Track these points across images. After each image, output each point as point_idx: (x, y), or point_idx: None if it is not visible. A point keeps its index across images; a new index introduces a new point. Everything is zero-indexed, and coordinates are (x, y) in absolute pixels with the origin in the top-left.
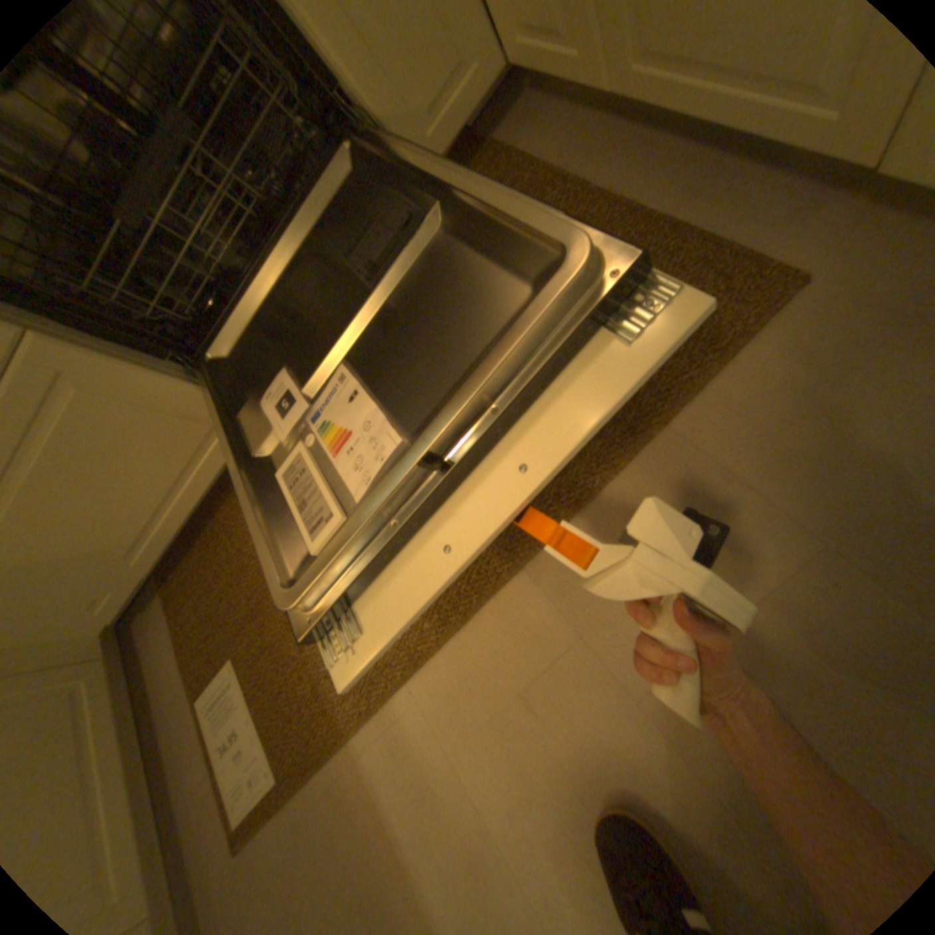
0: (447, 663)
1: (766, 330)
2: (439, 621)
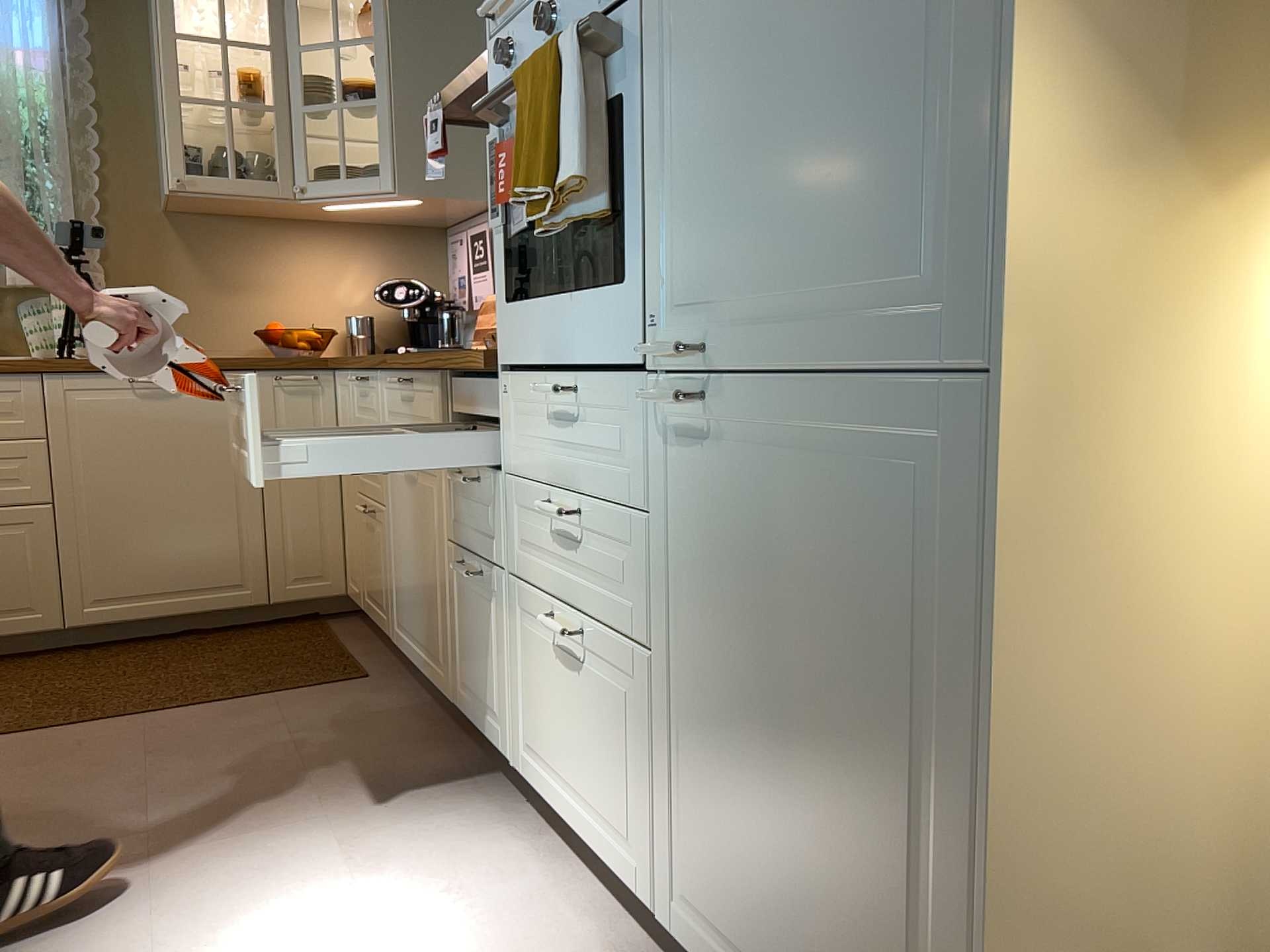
0: (45, 737)
1: (340, 684)
2: (63, 723)
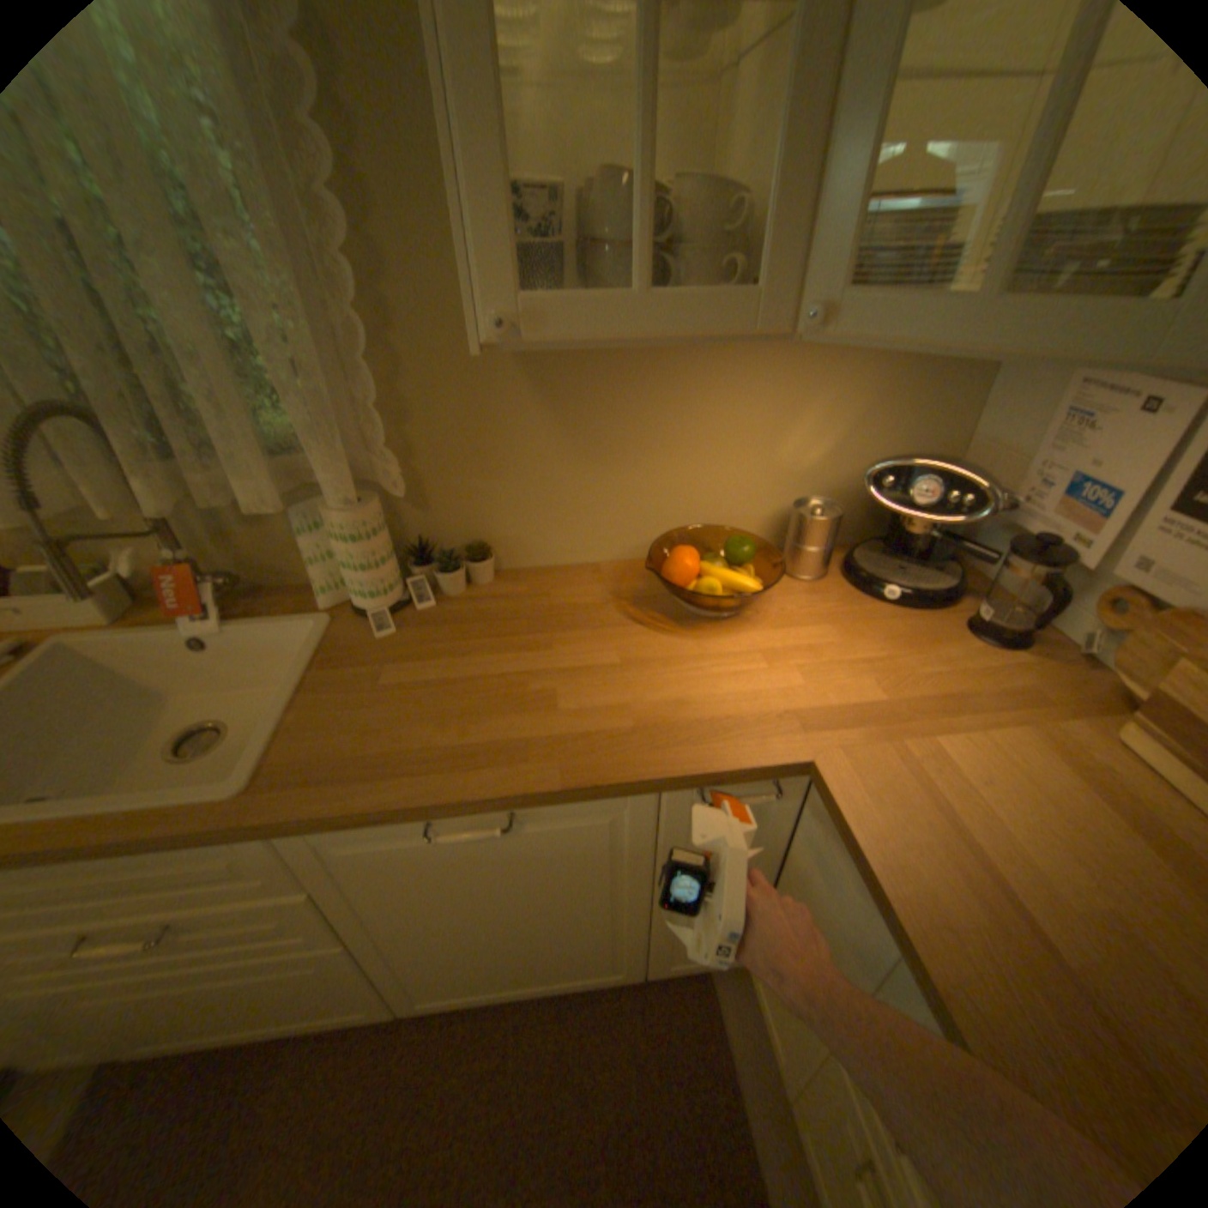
0: None
1: None
2: None
